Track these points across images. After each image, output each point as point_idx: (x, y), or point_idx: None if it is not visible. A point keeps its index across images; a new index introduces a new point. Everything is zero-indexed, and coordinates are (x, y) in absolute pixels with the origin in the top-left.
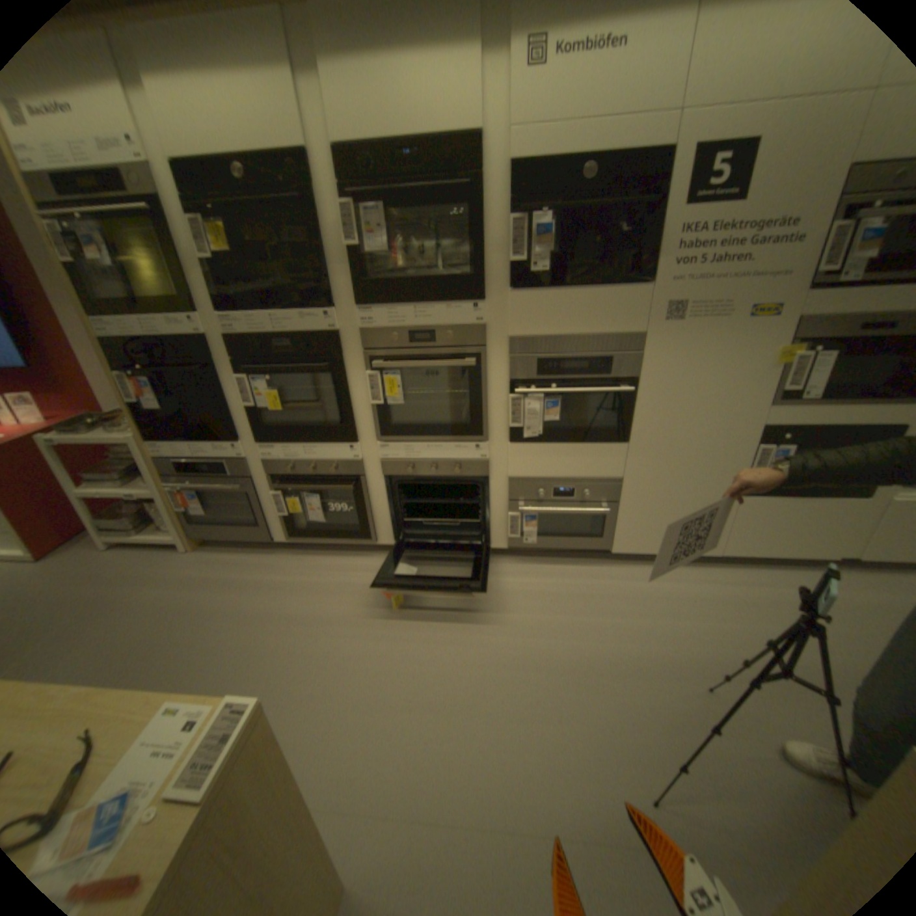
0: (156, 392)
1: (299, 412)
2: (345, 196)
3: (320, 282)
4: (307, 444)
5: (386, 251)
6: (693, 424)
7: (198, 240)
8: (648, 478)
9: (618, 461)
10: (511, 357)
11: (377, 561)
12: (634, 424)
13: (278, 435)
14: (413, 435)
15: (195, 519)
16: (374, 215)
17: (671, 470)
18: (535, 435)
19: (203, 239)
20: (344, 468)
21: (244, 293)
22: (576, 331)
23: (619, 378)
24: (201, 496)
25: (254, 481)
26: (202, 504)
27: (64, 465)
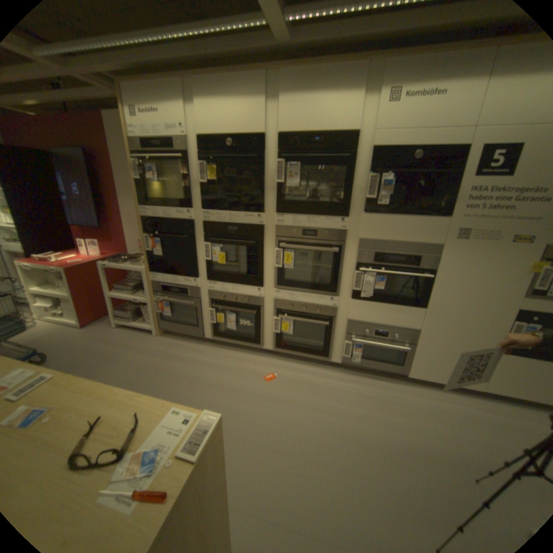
0: (162, 247)
1: (233, 266)
2: (282, 158)
3: (259, 199)
4: (235, 284)
5: (298, 187)
6: (470, 302)
7: (202, 173)
8: (438, 332)
9: (419, 319)
10: (360, 250)
11: (262, 358)
12: (432, 298)
13: (221, 278)
14: (296, 287)
15: (165, 318)
16: (295, 168)
17: (454, 329)
18: (368, 296)
19: (205, 173)
20: (253, 300)
21: (218, 201)
22: (400, 239)
23: (424, 269)
24: (171, 306)
25: (202, 301)
26: (171, 310)
27: (105, 279)
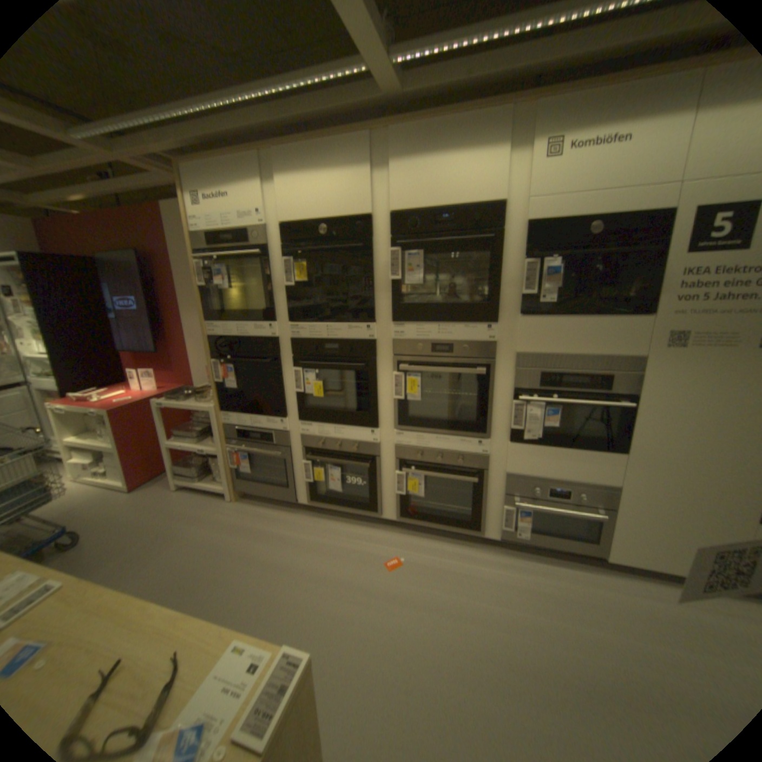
0: (237, 376)
1: (335, 400)
2: (397, 246)
3: (367, 305)
4: (338, 426)
5: (422, 284)
6: (699, 444)
7: (288, 274)
8: (650, 491)
9: (618, 471)
10: (518, 369)
11: (380, 533)
12: (636, 438)
13: (317, 417)
14: (426, 427)
15: (242, 475)
16: (416, 259)
17: (676, 486)
18: (535, 438)
19: (291, 274)
20: (364, 448)
21: (311, 310)
22: (579, 351)
23: (619, 394)
24: (250, 458)
25: (292, 451)
26: (250, 464)
27: (162, 423)
